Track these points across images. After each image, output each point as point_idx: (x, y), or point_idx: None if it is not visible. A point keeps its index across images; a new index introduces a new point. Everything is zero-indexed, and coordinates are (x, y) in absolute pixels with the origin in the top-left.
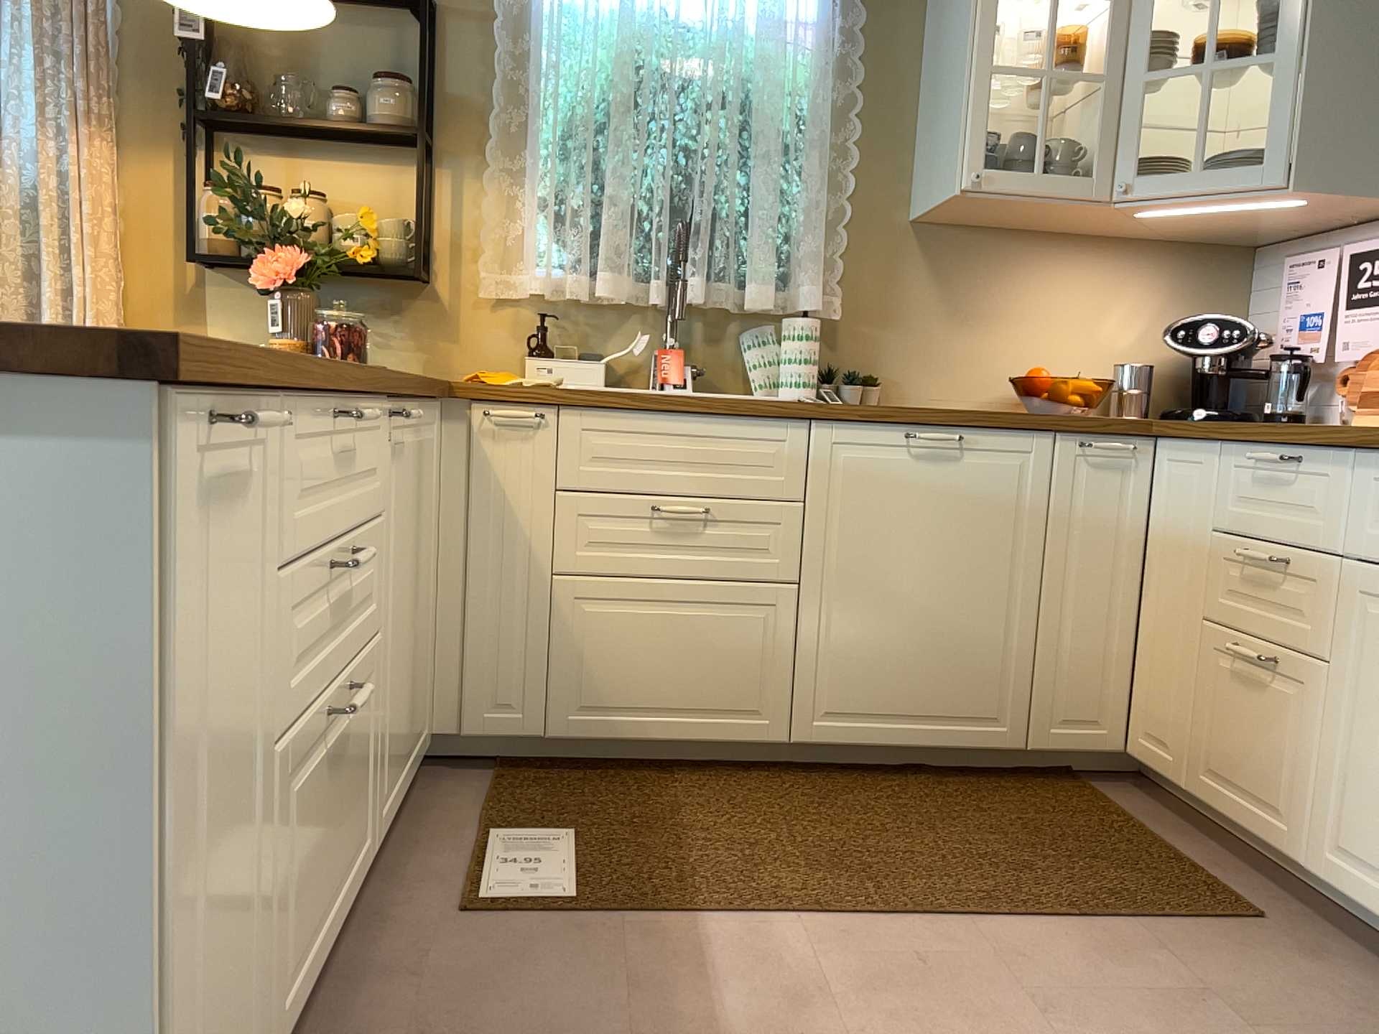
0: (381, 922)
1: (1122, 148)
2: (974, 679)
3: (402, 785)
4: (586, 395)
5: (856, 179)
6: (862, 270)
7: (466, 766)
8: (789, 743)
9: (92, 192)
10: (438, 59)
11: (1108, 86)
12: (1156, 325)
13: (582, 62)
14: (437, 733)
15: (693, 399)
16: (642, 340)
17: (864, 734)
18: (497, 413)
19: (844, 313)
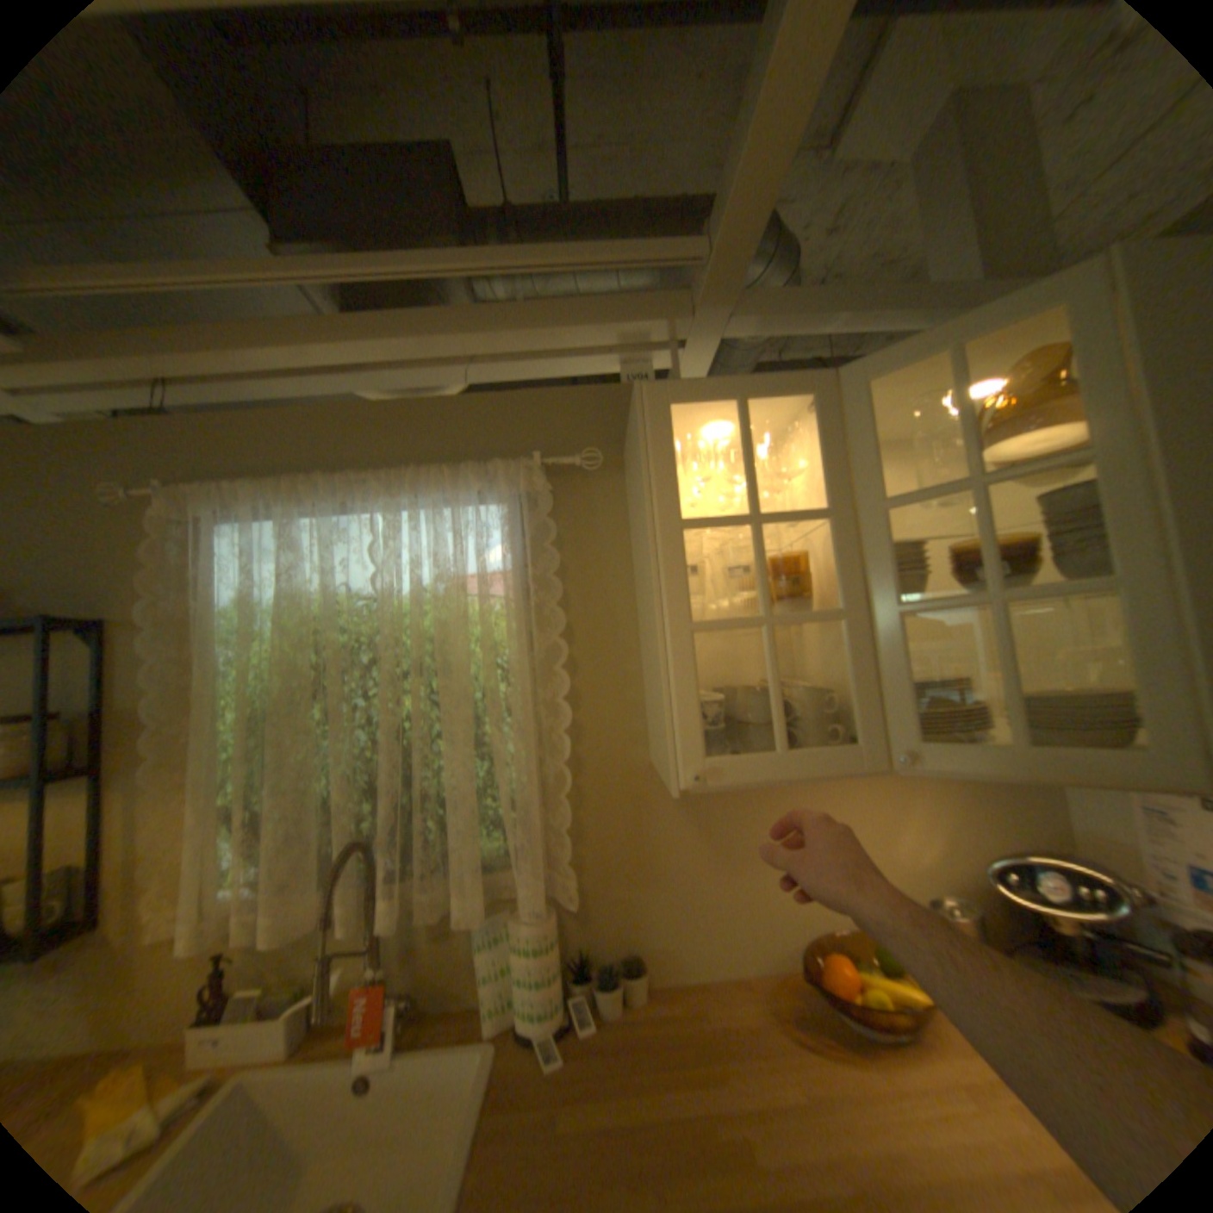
0: None
1: (891, 699)
2: None
3: None
4: None
5: (572, 739)
6: (605, 826)
7: None
8: None
9: None
10: (102, 671)
11: (853, 620)
12: (963, 833)
13: (242, 658)
14: None
15: None
16: (331, 981)
17: None
18: None
19: (582, 897)
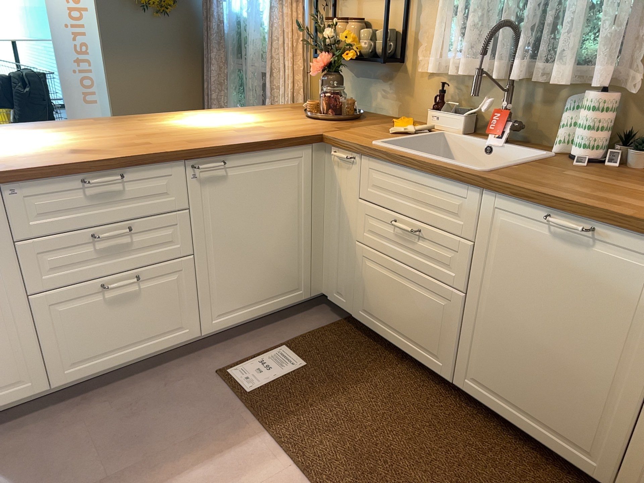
0: (199, 359)
1: None
2: (573, 415)
3: (254, 311)
4: (369, 150)
5: None
6: None
7: (338, 311)
8: (455, 381)
9: (289, 28)
10: None
11: None
12: None
13: None
14: (323, 293)
15: (417, 161)
16: (484, 105)
17: (493, 404)
18: (334, 153)
19: (638, 90)
